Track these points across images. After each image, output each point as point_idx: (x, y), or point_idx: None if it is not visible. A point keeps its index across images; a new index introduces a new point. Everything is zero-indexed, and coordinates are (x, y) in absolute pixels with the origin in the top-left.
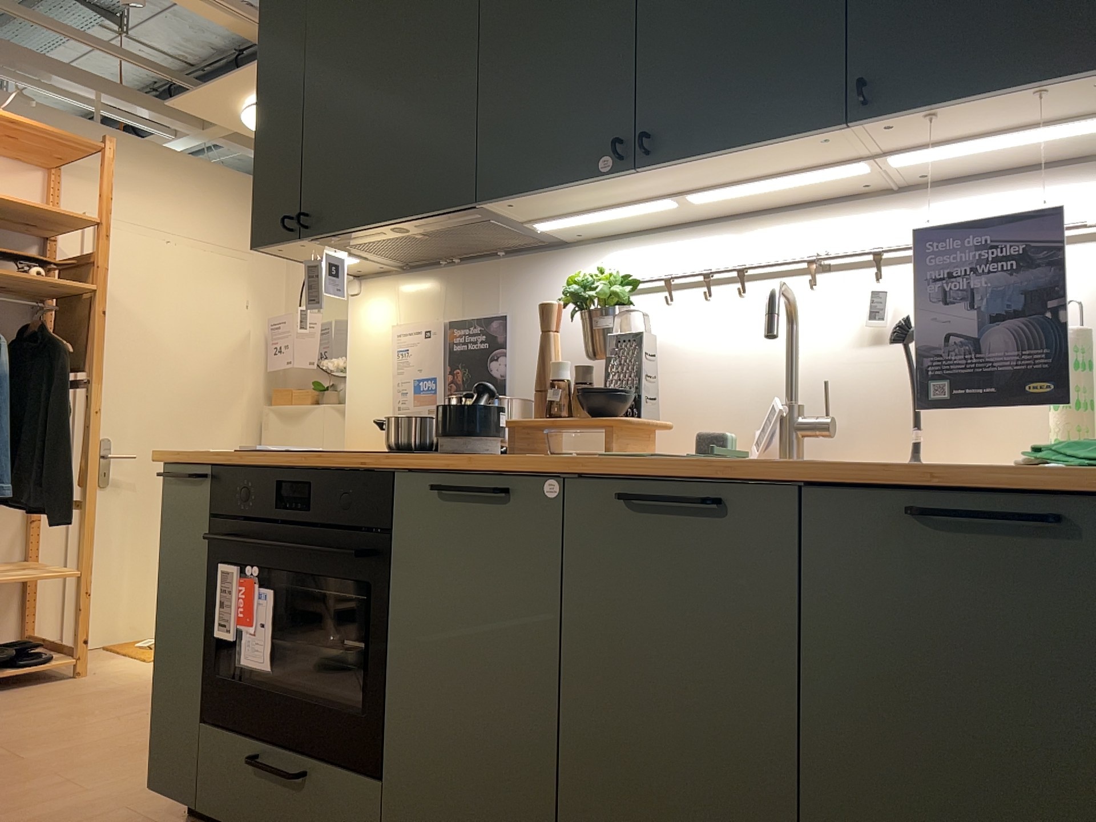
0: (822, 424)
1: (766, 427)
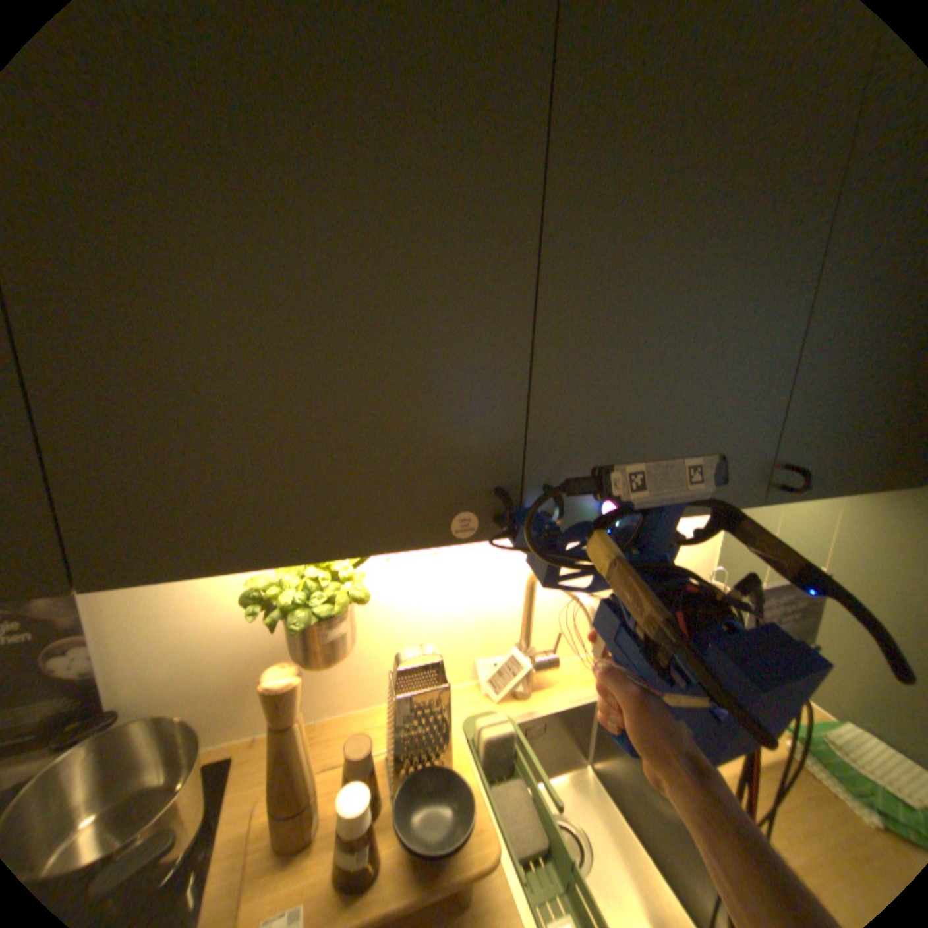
0: (555, 665)
1: (502, 672)
